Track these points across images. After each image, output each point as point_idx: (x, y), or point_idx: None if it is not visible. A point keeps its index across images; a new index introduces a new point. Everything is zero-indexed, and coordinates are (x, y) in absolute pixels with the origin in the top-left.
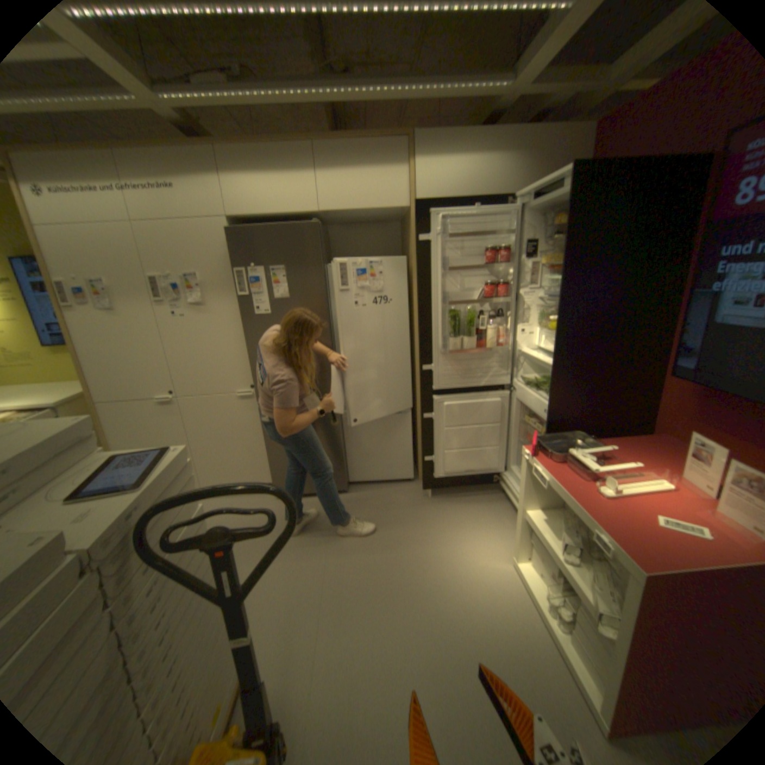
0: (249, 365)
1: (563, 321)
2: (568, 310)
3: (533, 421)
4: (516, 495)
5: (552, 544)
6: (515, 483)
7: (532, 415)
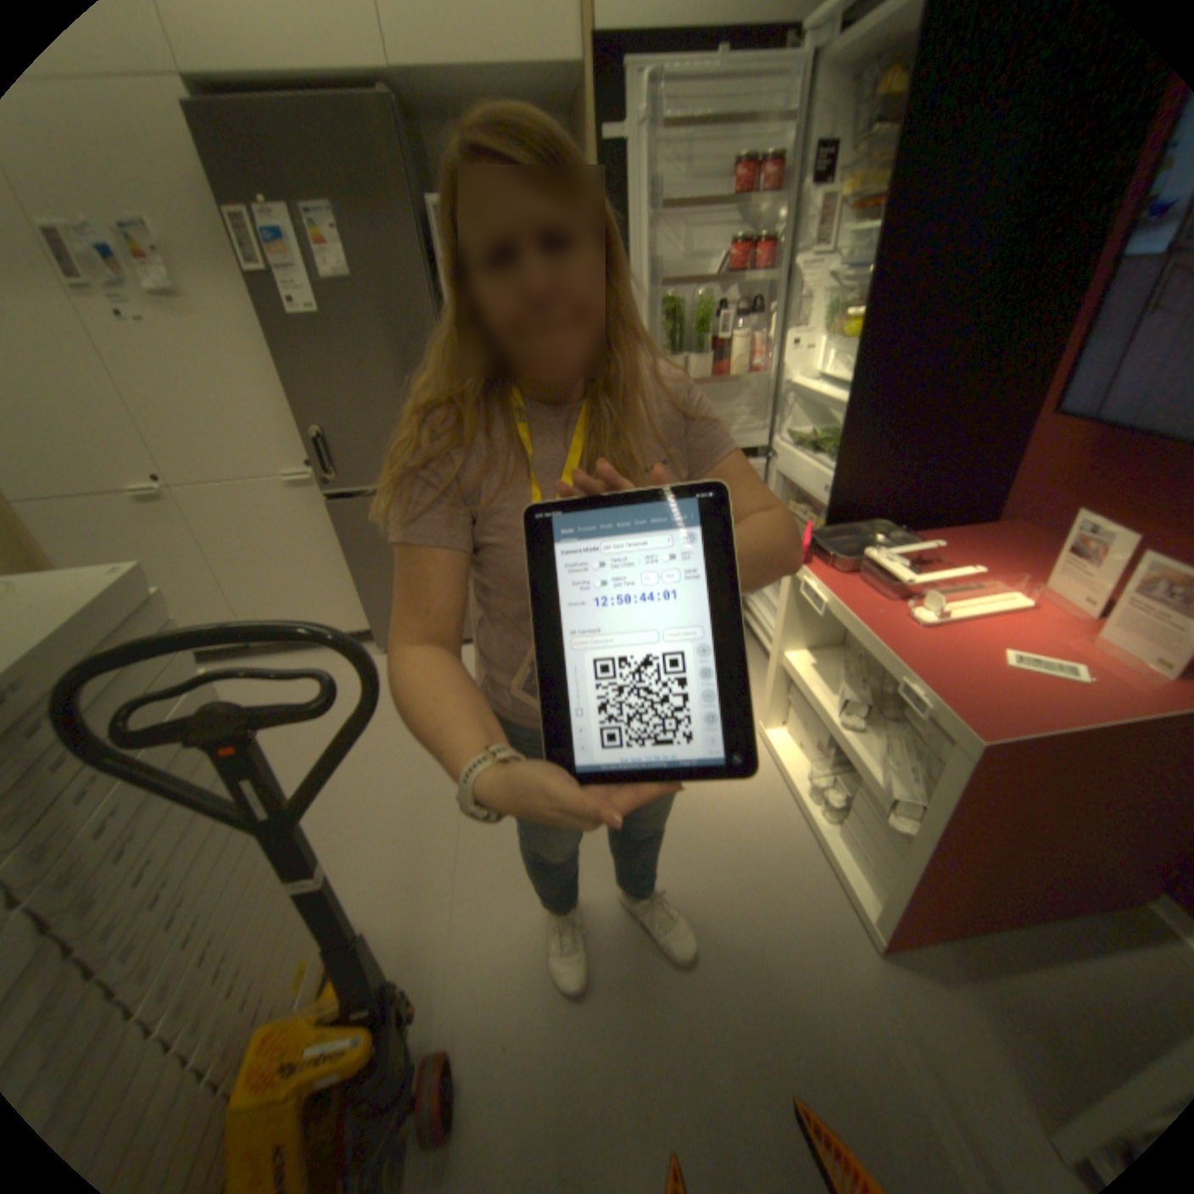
0: (296, 422)
1: (876, 311)
2: (888, 287)
3: (803, 509)
4: (767, 630)
5: (823, 701)
6: (767, 611)
7: (801, 499)
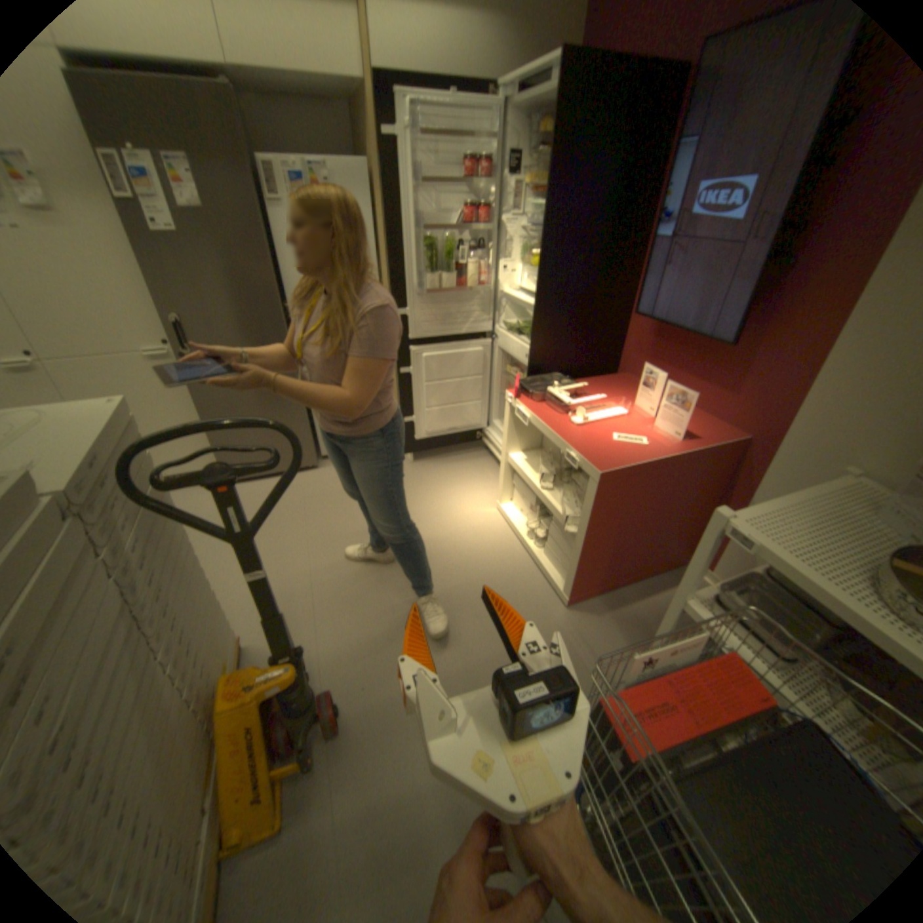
0: (155, 309)
1: (546, 254)
2: (551, 241)
3: (515, 370)
4: (498, 447)
5: (530, 477)
6: (497, 436)
7: (513, 365)
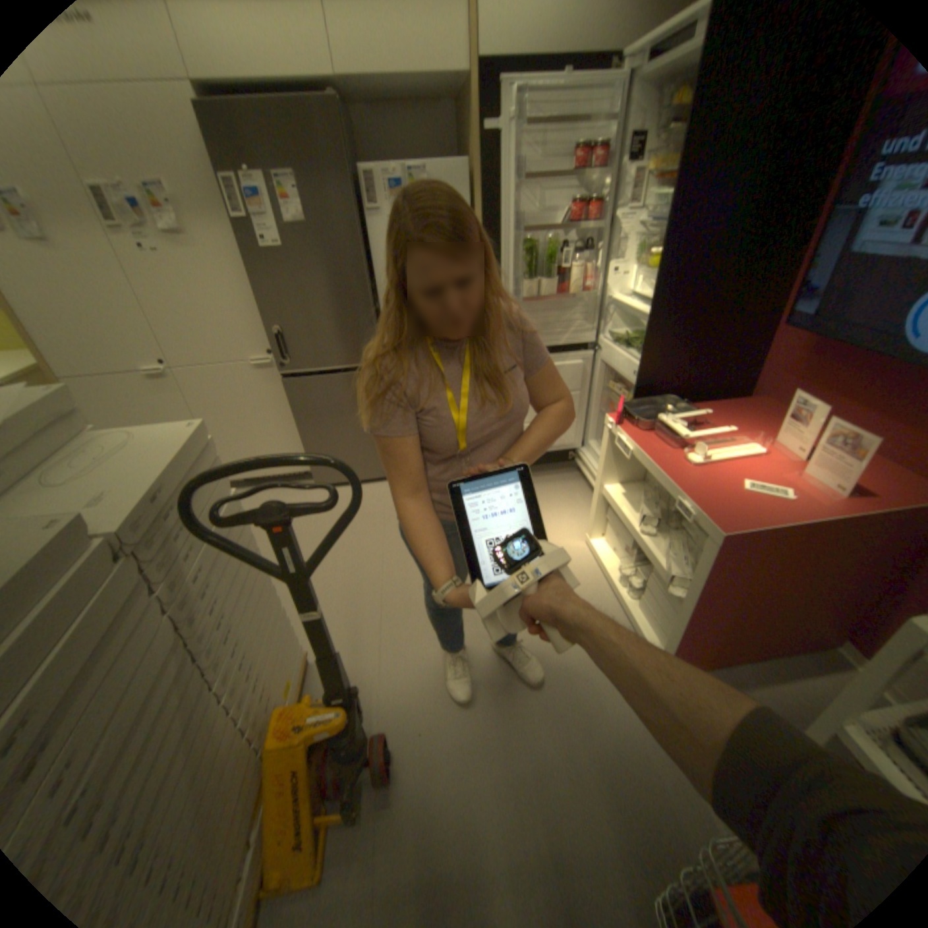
0: (262, 322)
1: (669, 254)
2: (677, 238)
3: (619, 387)
4: (592, 472)
5: (629, 517)
6: (592, 459)
7: (617, 380)
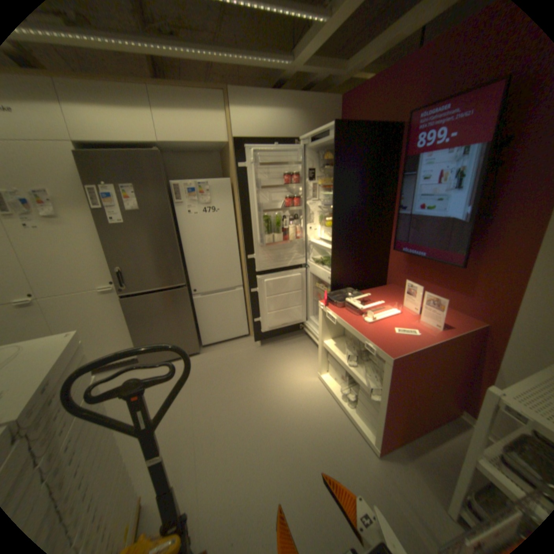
0: (107, 265)
1: (335, 221)
2: (337, 214)
3: (321, 286)
4: (314, 334)
5: (340, 358)
6: (313, 327)
7: (320, 282)
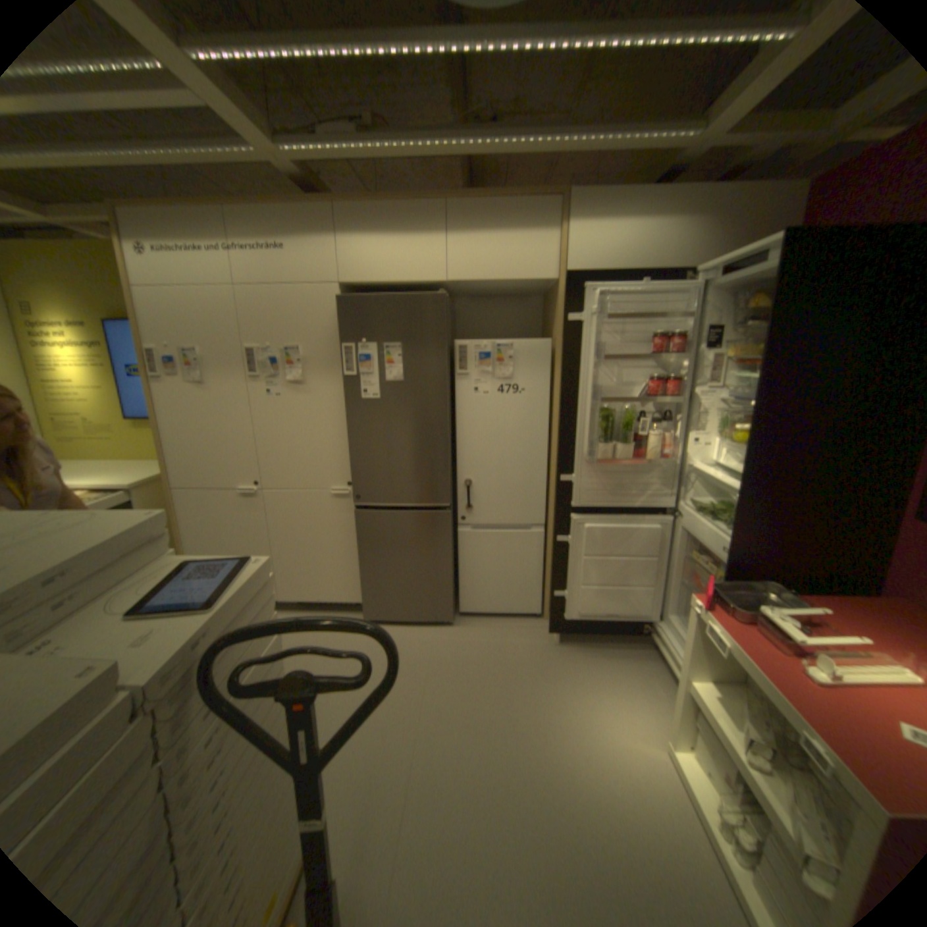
0: (349, 458)
1: (758, 434)
2: (766, 419)
3: (705, 560)
4: (675, 656)
5: (730, 736)
6: (674, 639)
7: (703, 551)
